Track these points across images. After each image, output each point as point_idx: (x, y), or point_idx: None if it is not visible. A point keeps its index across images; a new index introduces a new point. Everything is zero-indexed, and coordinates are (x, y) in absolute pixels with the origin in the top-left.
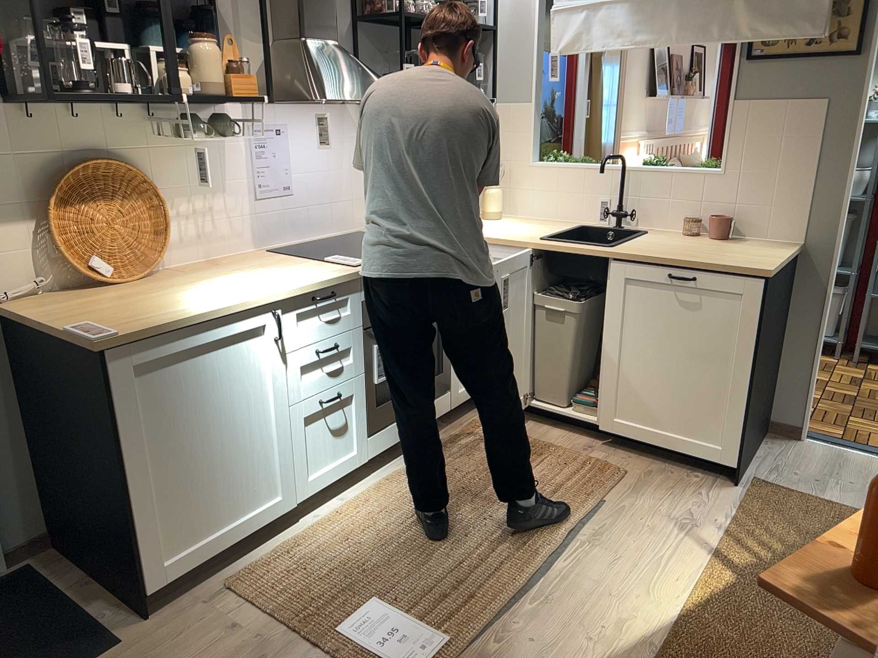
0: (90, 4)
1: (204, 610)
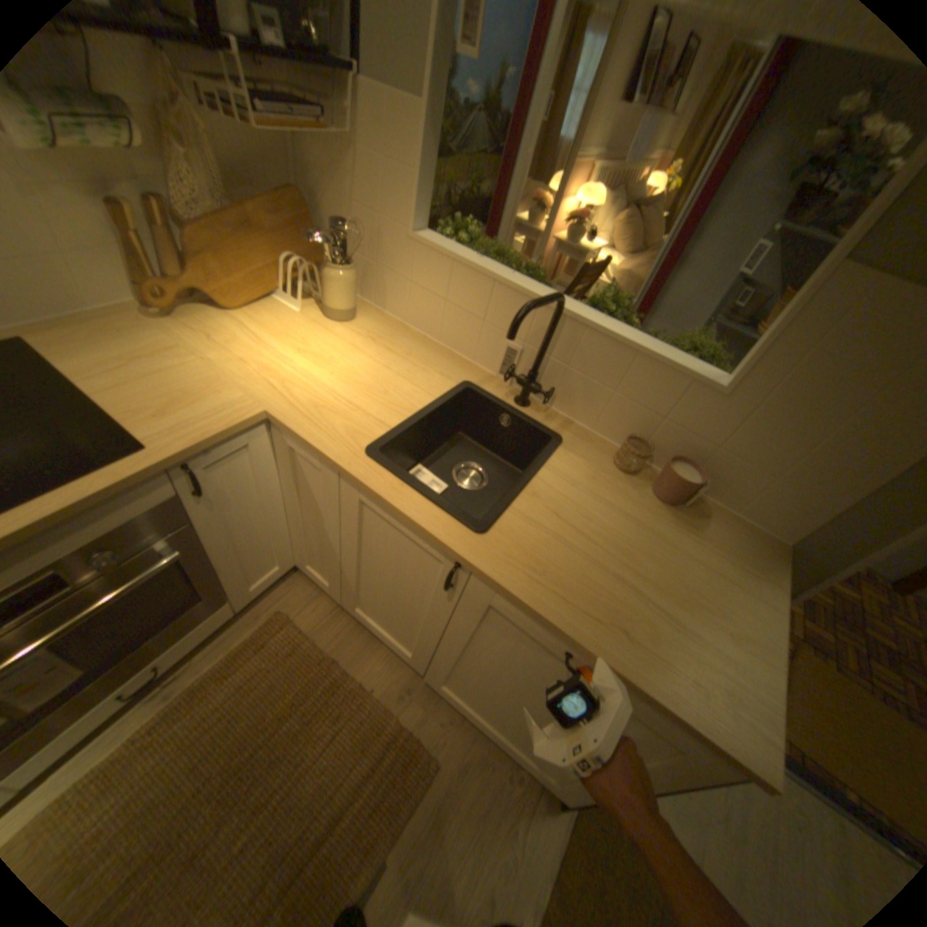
0: None
1: None
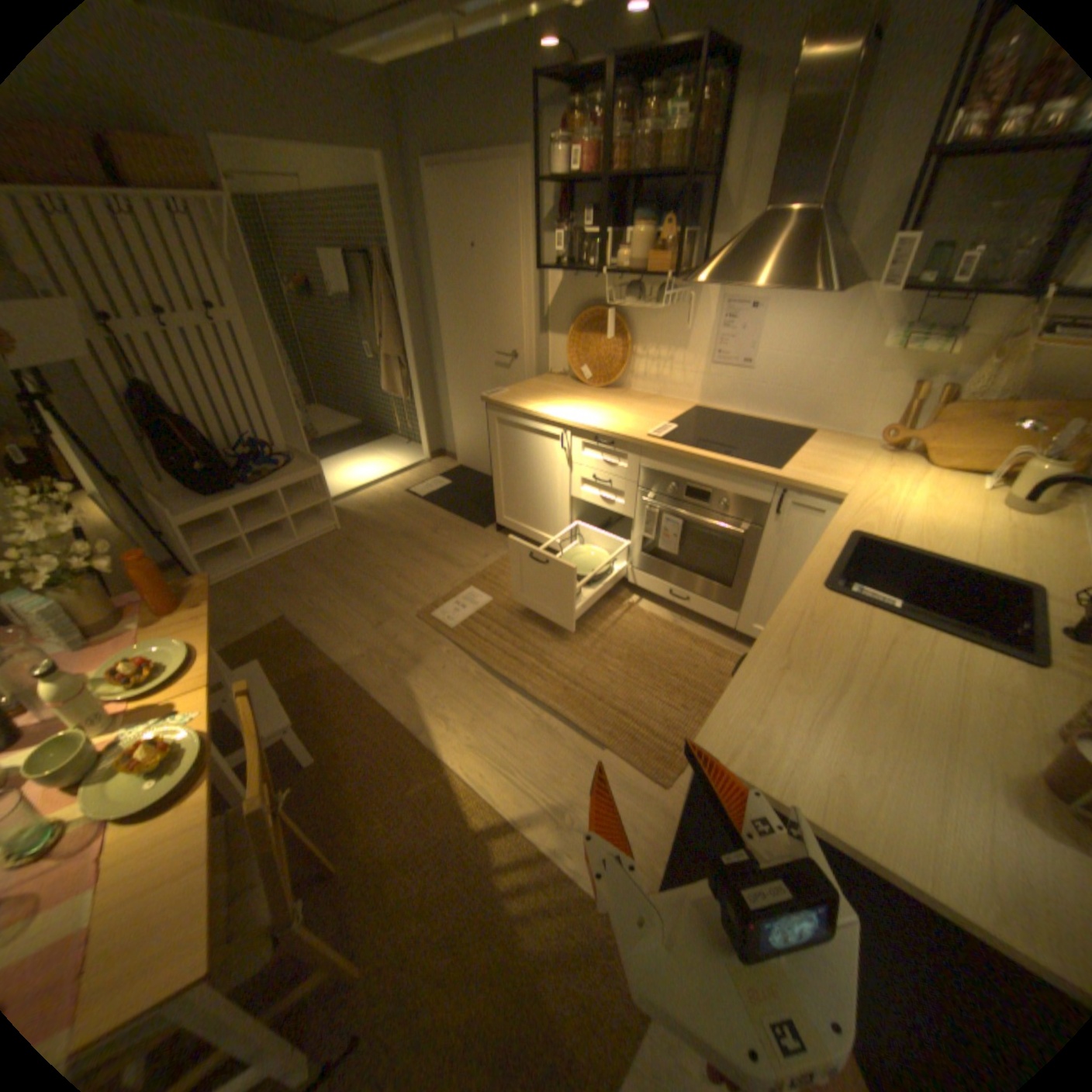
0: (623, 196)
1: (500, 546)
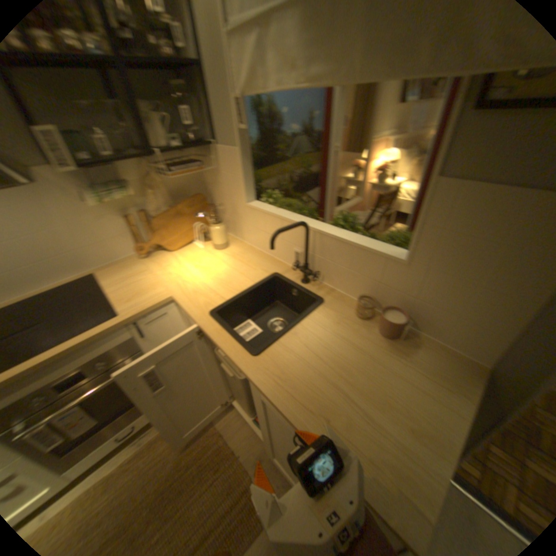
0: None
1: None
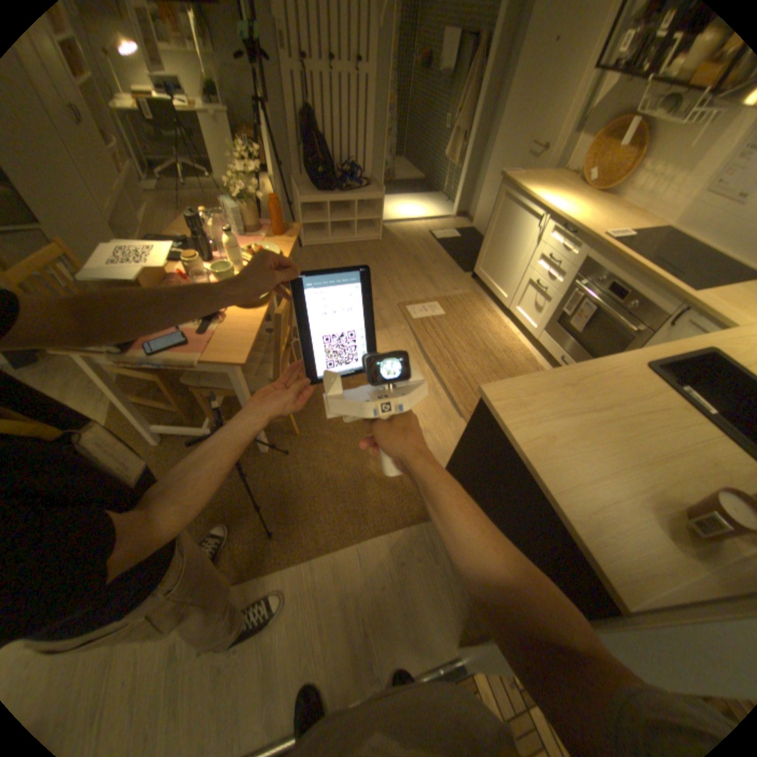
0: None
1: (467, 287)
